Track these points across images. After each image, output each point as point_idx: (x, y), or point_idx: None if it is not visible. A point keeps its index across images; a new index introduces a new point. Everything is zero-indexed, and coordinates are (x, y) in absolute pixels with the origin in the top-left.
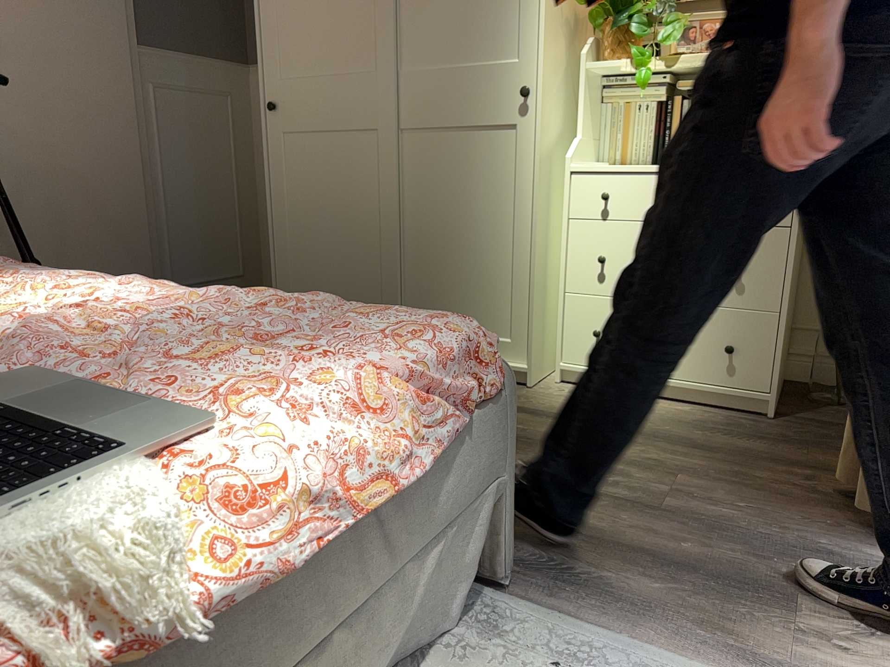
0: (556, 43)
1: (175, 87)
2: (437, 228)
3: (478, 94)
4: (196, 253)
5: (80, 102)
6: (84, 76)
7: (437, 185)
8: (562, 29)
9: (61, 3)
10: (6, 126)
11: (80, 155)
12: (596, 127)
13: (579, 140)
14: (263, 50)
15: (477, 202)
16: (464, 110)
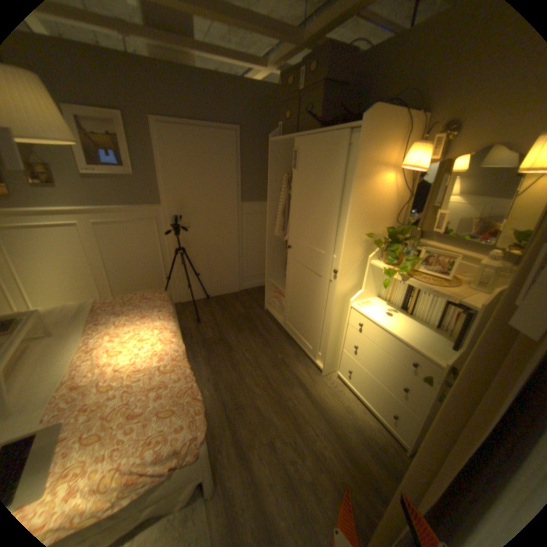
0: (355, 252)
1: (253, 214)
2: (306, 302)
3: (322, 262)
4: (255, 266)
5: (218, 224)
6: (219, 216)
7: (307, 287)
8: (361, 245)
9: (213, 194)
10: (194, 234)
11: (216, 240)
12: (380, 282)
13: (362, 292)
14: (268, 215)
15: (317, 300)
16: (317, 266)
